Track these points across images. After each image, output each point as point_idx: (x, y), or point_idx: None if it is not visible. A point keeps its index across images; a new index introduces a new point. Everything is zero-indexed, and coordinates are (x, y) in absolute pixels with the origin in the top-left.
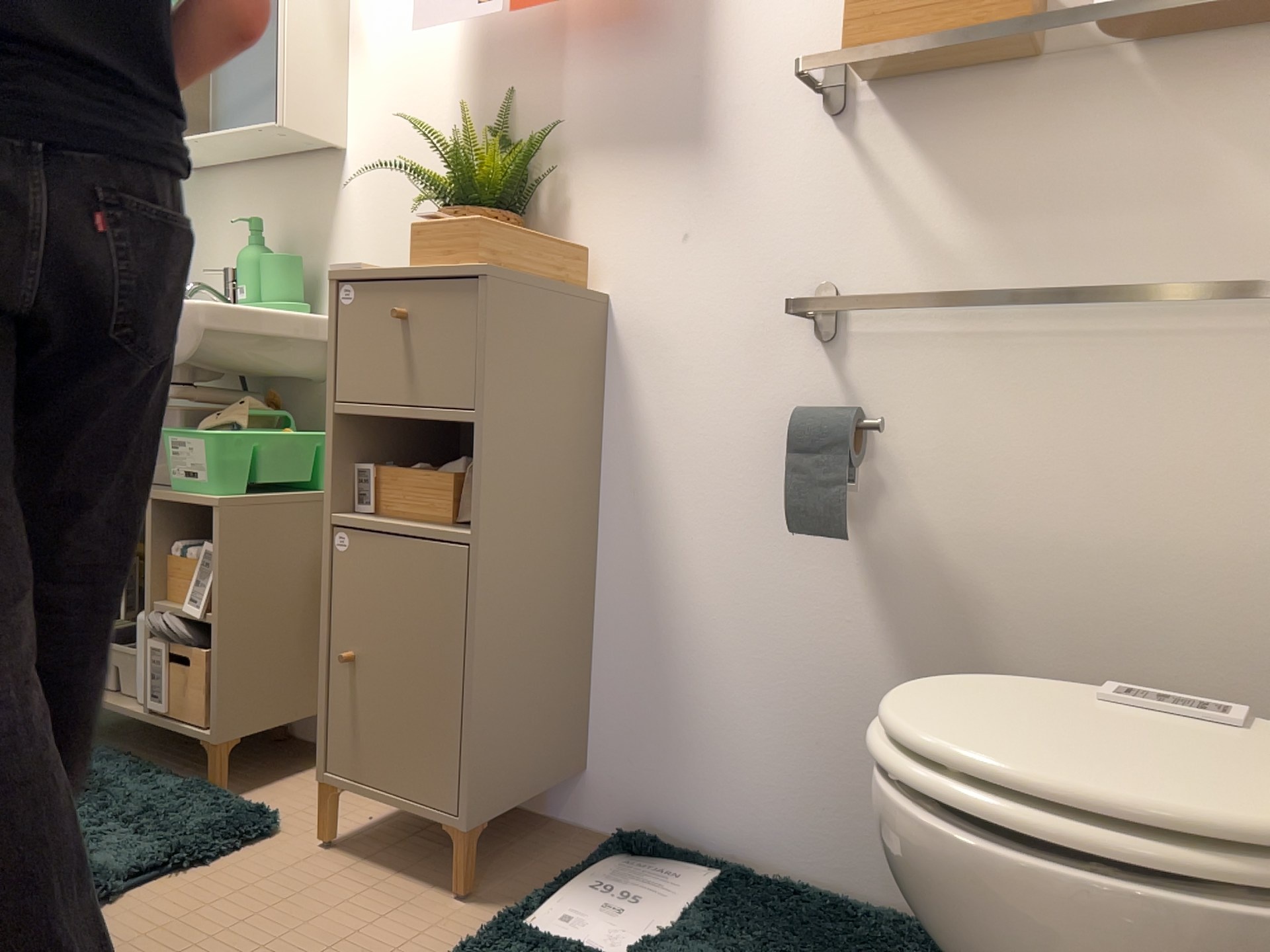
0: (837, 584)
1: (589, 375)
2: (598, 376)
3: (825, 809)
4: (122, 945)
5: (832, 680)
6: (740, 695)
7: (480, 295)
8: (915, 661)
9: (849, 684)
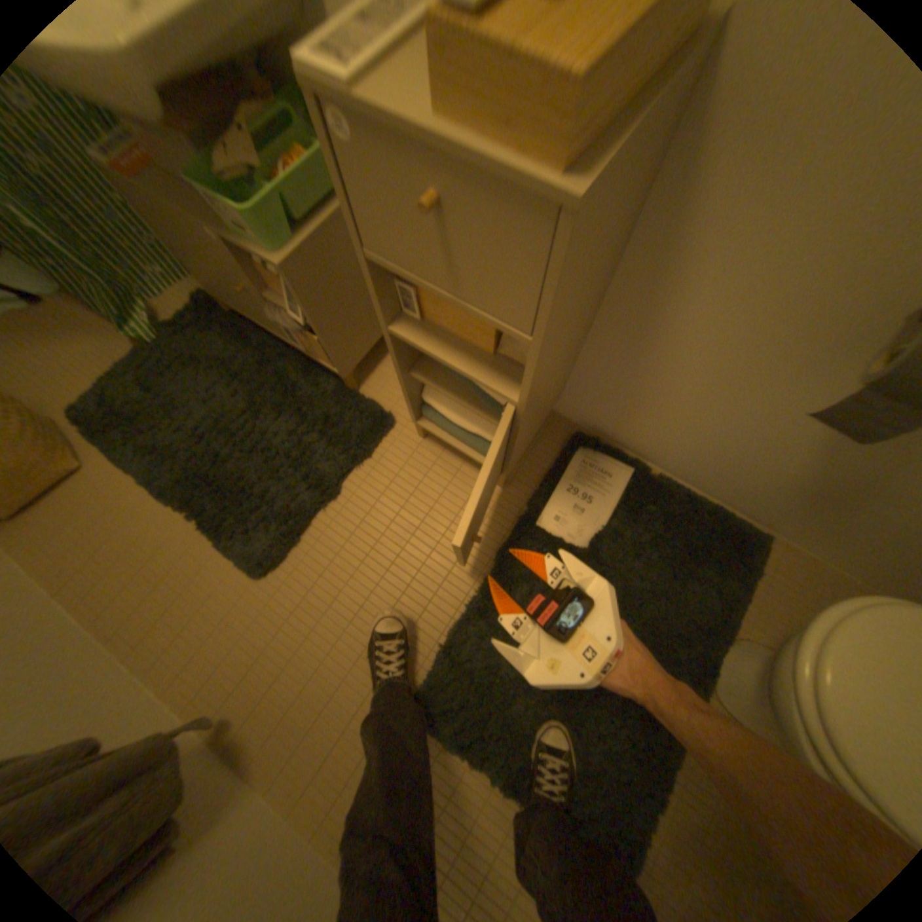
0: (813, 405)
1: (655, 168)
2: (663, 155)
3: (709, 466)
4: (359, 527)
5: (759, 437)
6: (684, 414)
7: (563, 224)
8: (835, 457)
9: (772, 443)
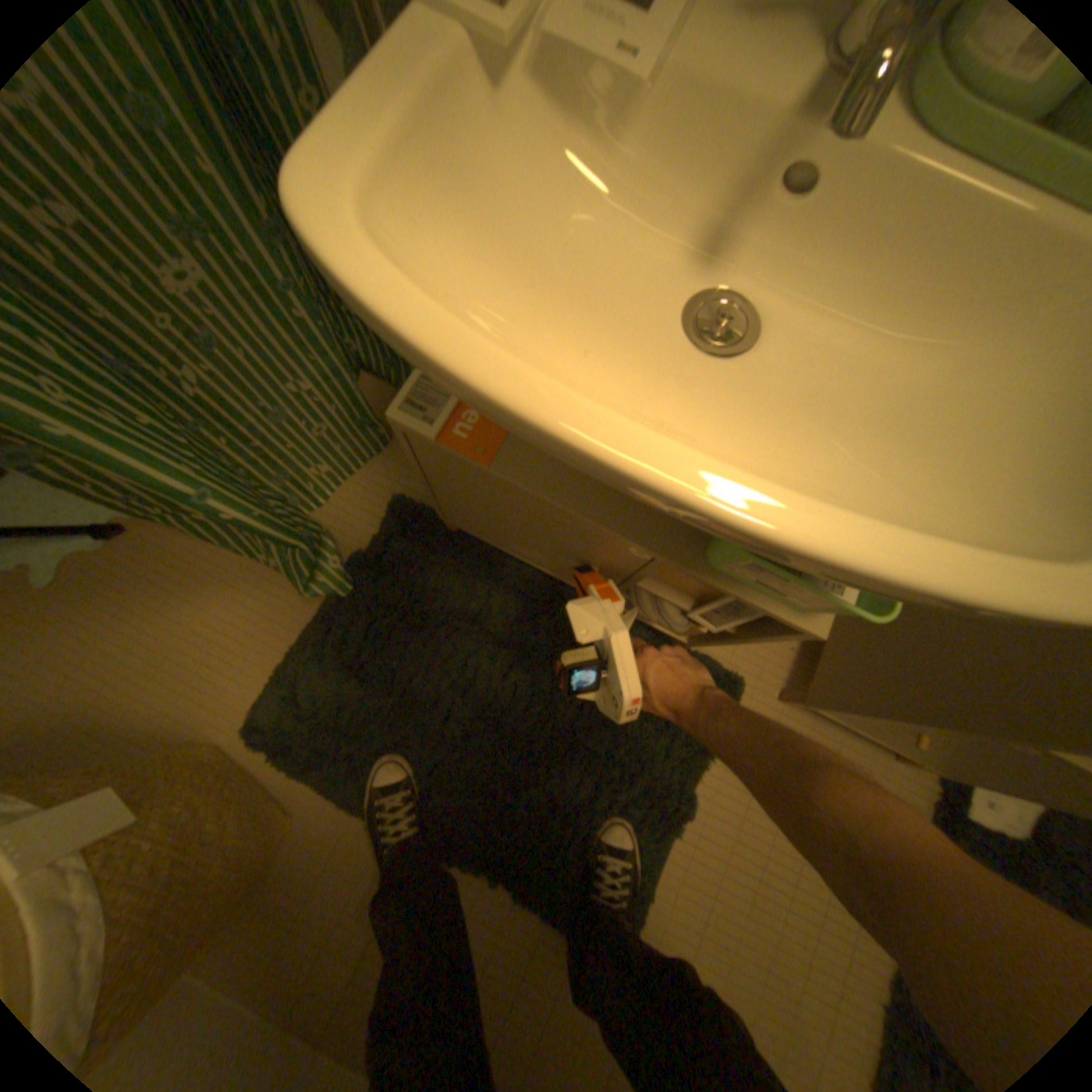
0: None
1: None
2: None
3: None
4: (734, 854)
5: None
6: None
7: None
8: None
9: None
